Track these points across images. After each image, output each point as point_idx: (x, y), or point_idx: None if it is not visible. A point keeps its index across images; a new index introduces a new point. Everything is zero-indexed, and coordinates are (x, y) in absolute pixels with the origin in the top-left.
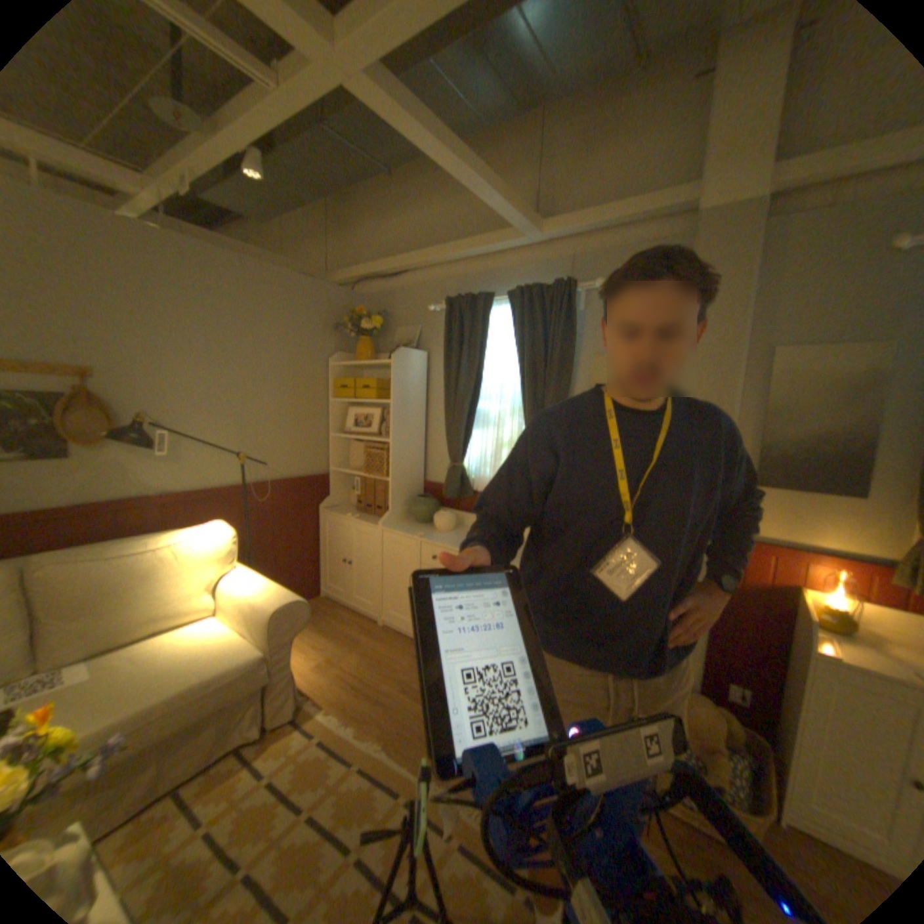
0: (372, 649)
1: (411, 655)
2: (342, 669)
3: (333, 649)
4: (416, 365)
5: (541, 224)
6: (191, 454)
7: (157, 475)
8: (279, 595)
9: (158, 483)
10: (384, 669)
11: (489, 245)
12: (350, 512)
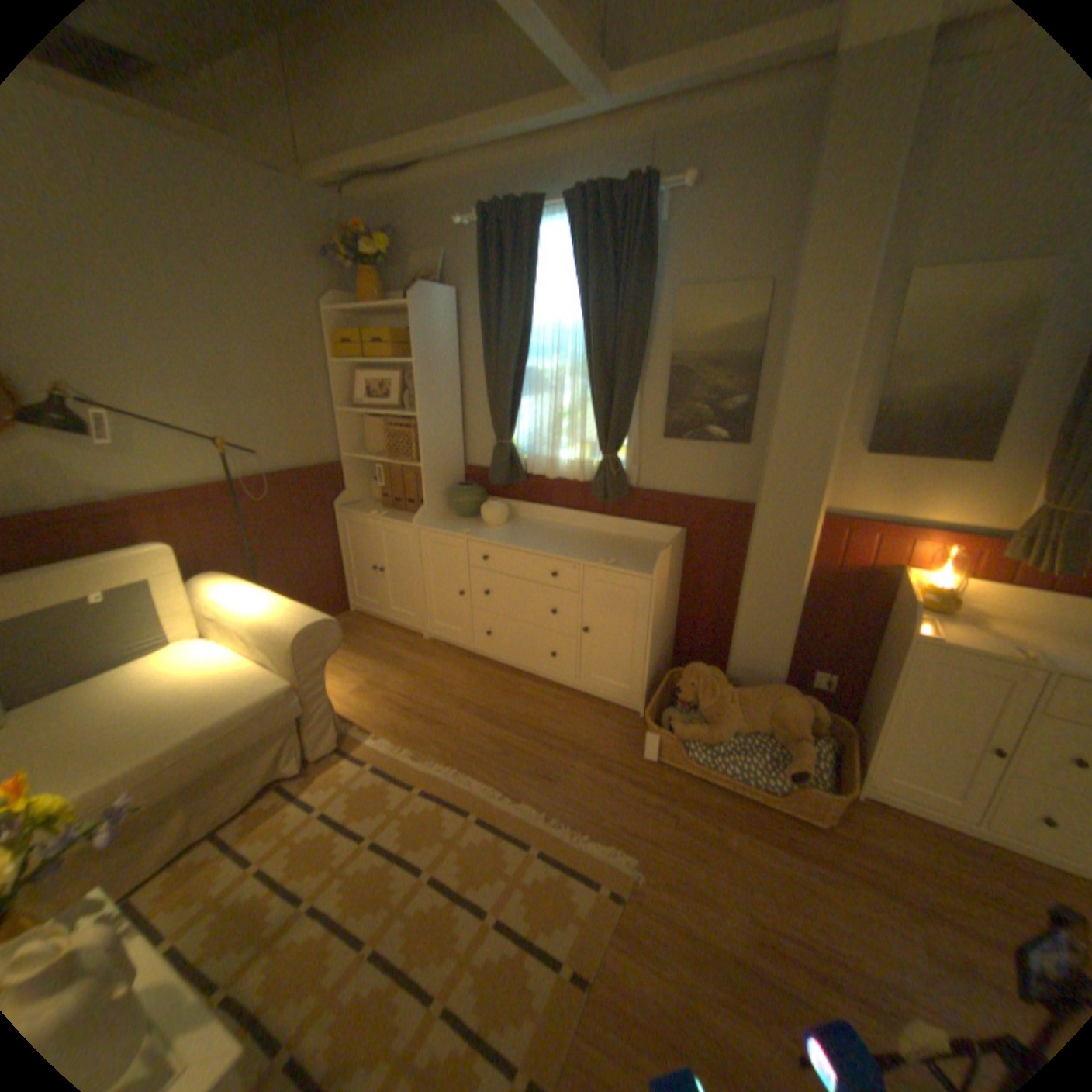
0: (419, 664)
1: (466, 668)
2: (387, 689)
3: (374, 668)
4: (443, 308)
5: (611, 81)
6: (147, 441)
7: (105, 471)
8: (299, 613)
9: (108, 483)
10: (436, 684)
11: (536, 118)
12: (375, 509)
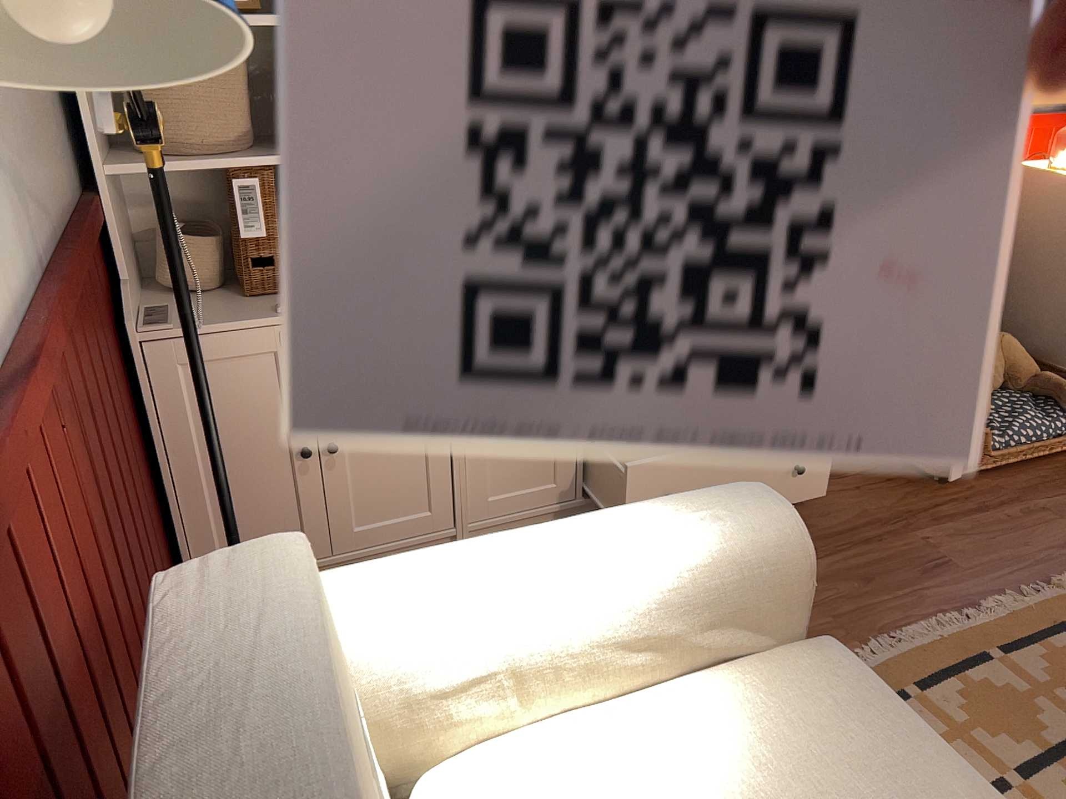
0: None
1: None
2: None
3: None
4: None
5: None
6: None
7: None
8: (707, 507)
9: None
10: None
11: None
12: (245, 304)
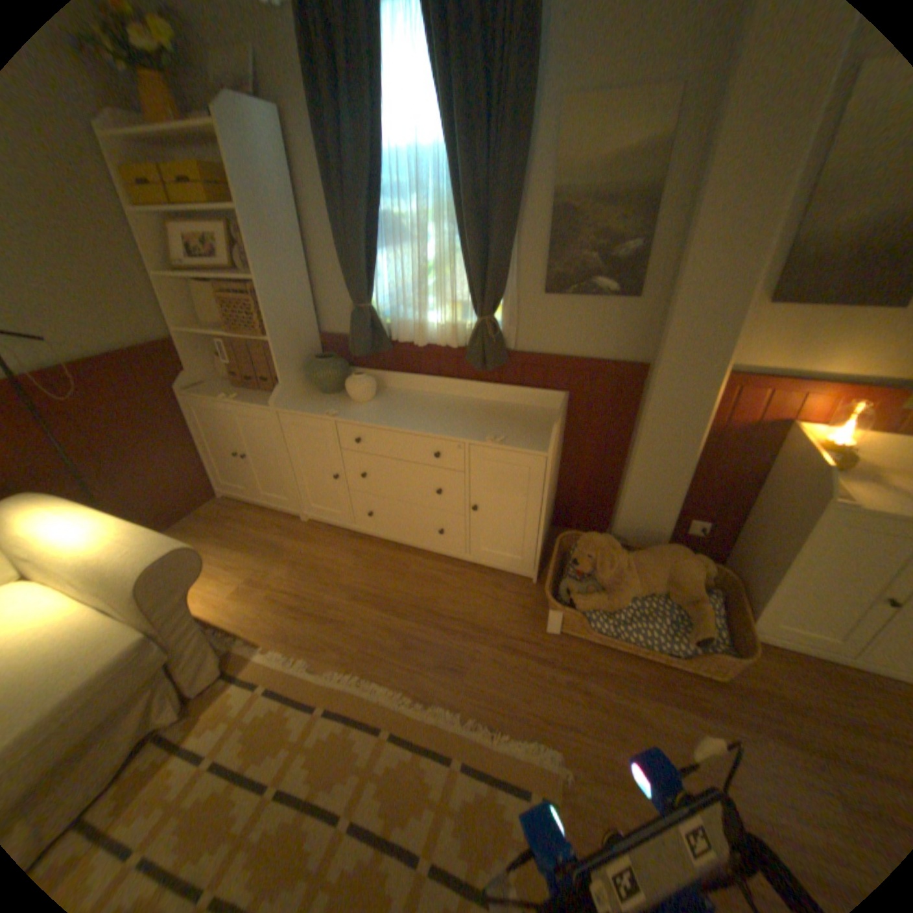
0: (301, 552)
1: (351, 549)
2: (269, 586)
3: (252, 563)
4: (265, 131)
5: None
6: None
7: None
8: (138, 545)
9: None
10: (322, 573)
11: None
12: (223, 389)
